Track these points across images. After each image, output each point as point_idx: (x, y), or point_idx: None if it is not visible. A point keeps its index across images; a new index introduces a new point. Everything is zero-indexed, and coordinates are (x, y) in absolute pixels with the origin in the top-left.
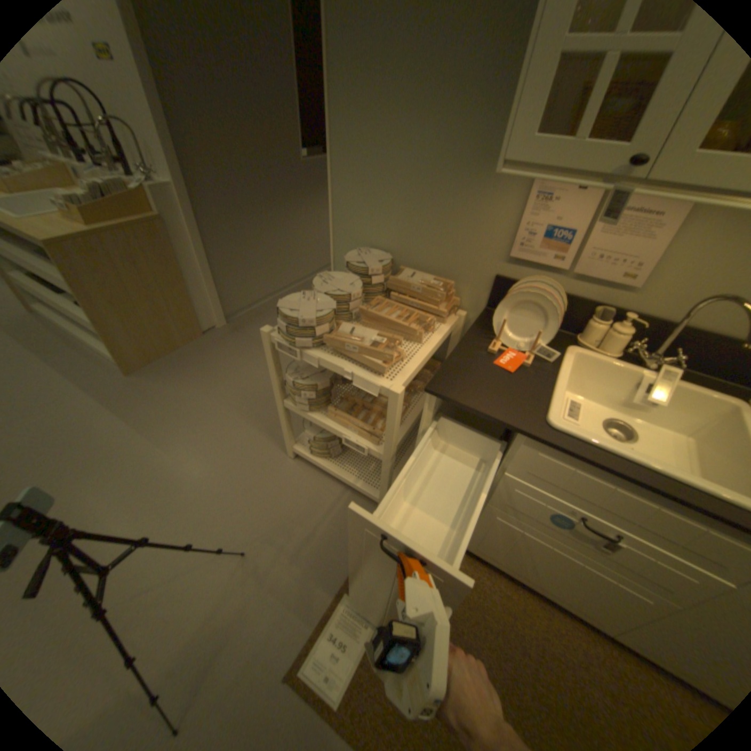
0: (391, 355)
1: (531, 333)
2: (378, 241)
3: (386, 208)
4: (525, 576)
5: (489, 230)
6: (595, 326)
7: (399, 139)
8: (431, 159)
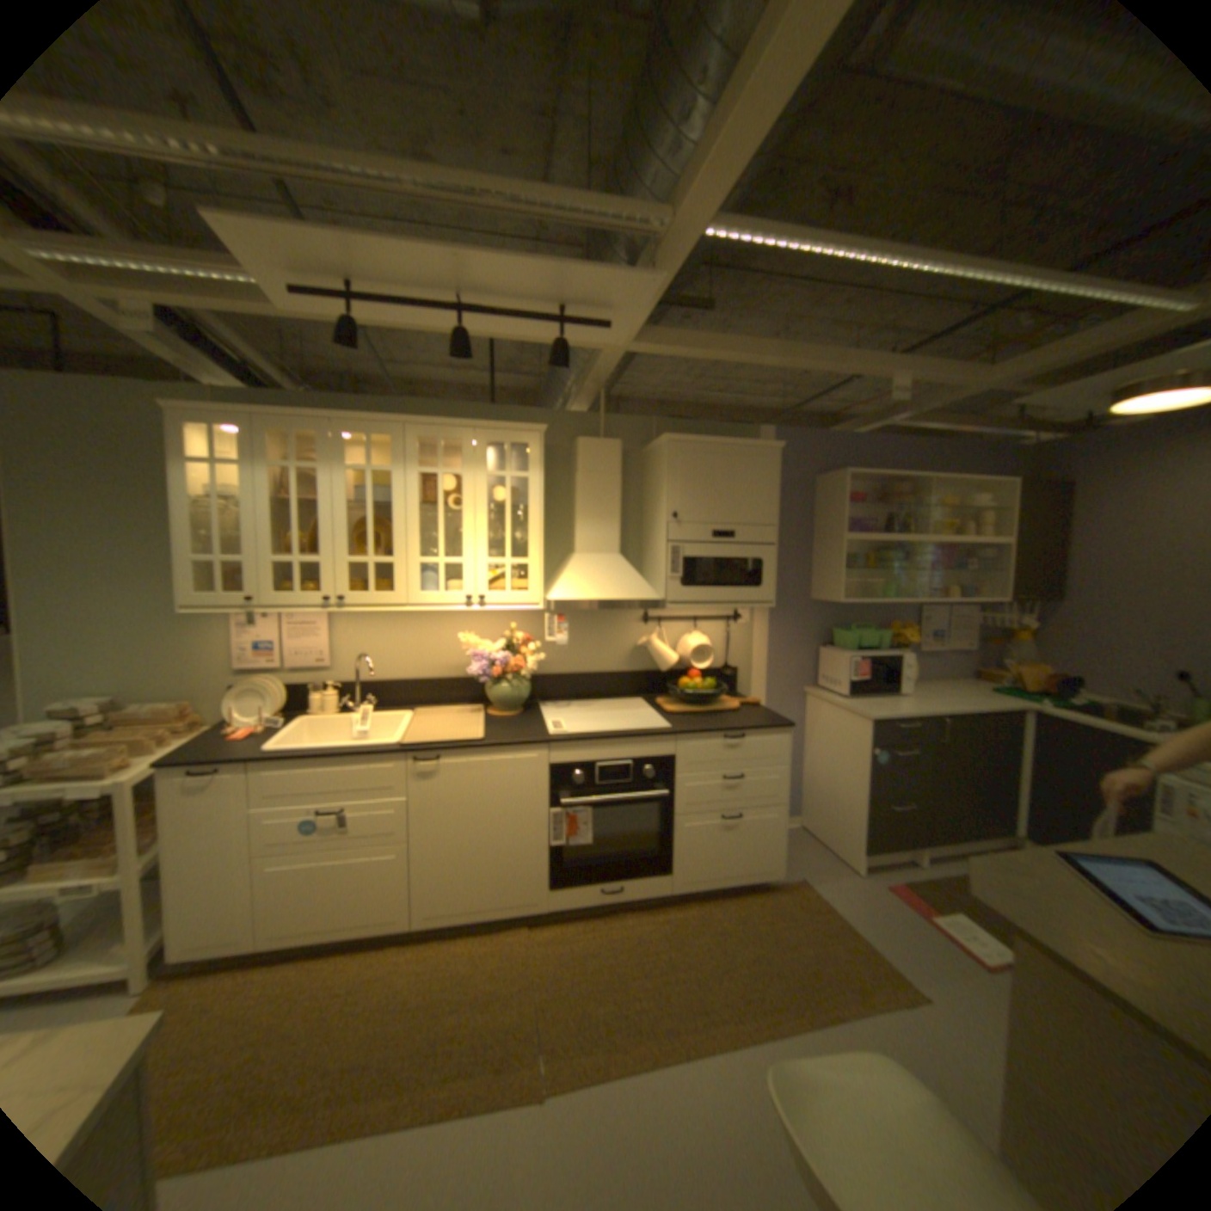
0: (114, 765)
1: (258, 714)
2: (90, 690)
3: (96, 658)
4: (319, 926)
5: (208, 655)
6: (310, 697)
7: (102, 605)
8: (138, 615)
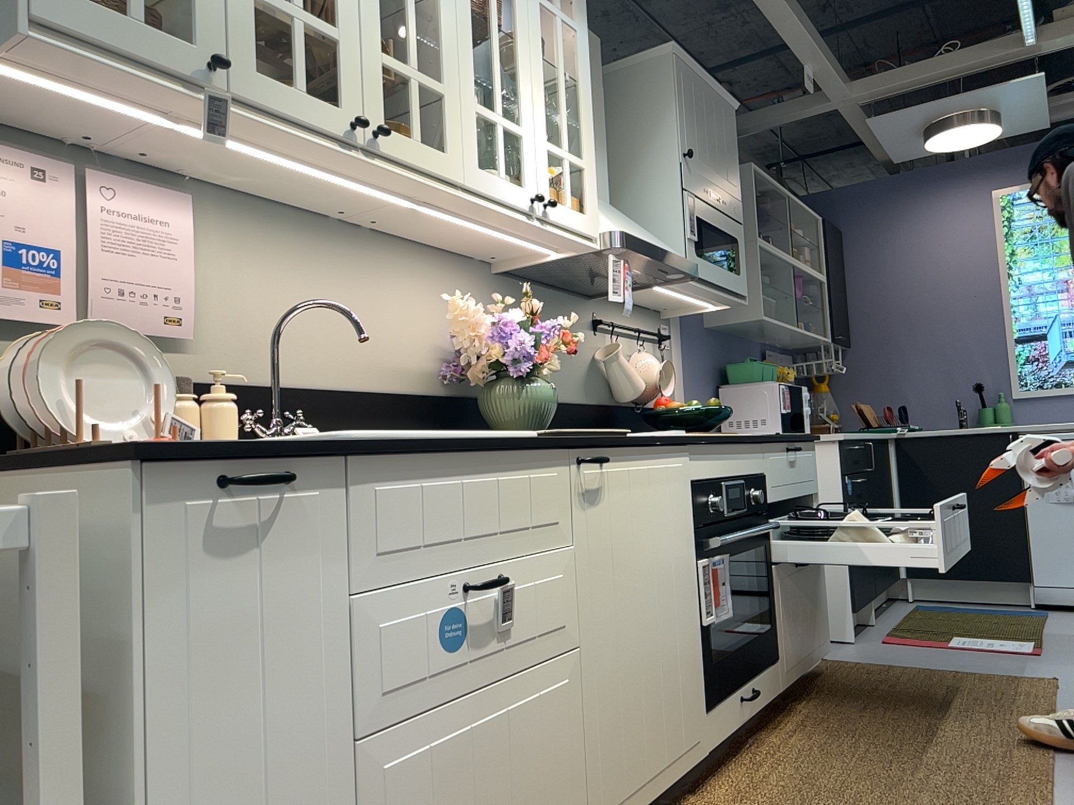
0: None
1: (118, 418)
2: None
3: None
4: None
5: None
6: (183, 403)
7: None
8: None
